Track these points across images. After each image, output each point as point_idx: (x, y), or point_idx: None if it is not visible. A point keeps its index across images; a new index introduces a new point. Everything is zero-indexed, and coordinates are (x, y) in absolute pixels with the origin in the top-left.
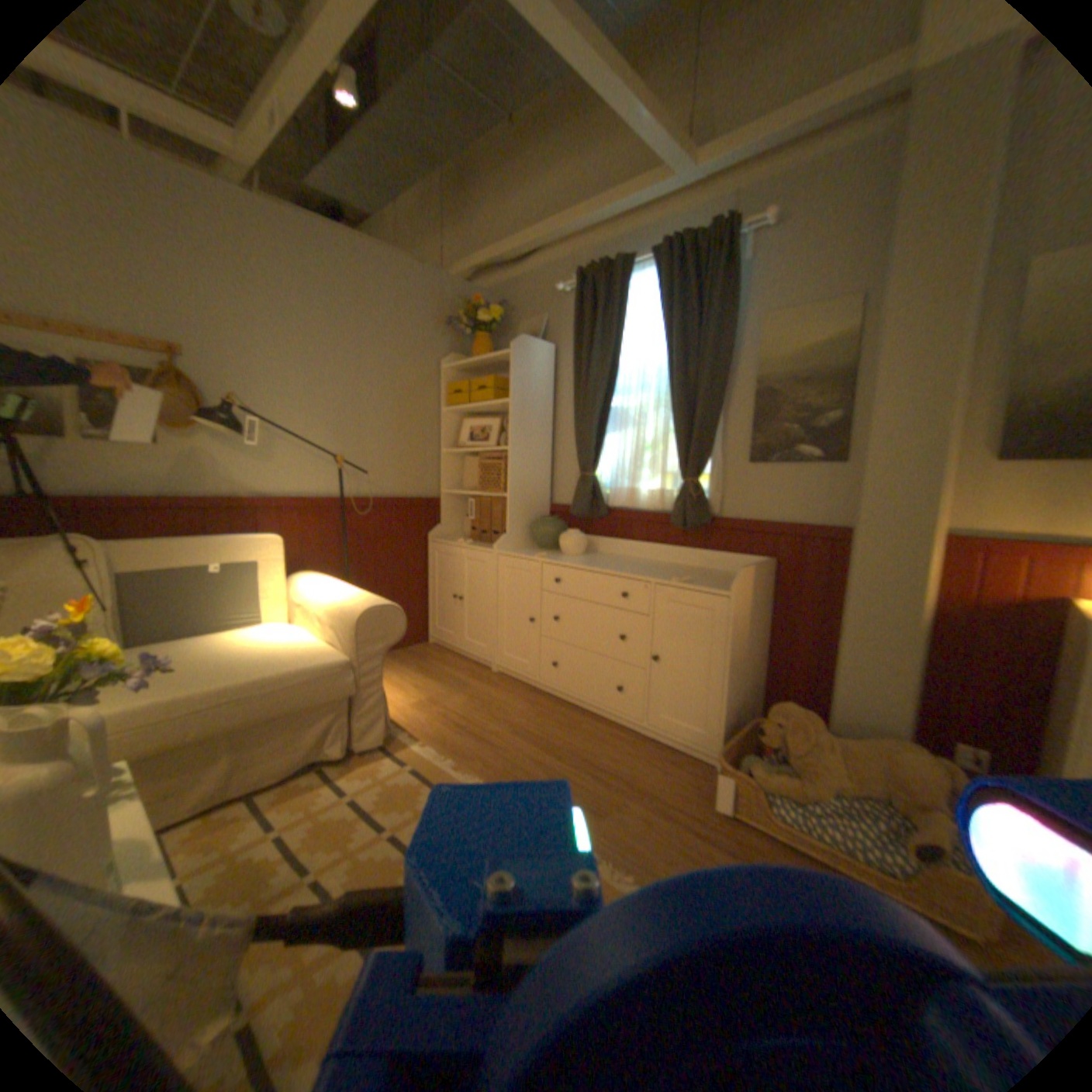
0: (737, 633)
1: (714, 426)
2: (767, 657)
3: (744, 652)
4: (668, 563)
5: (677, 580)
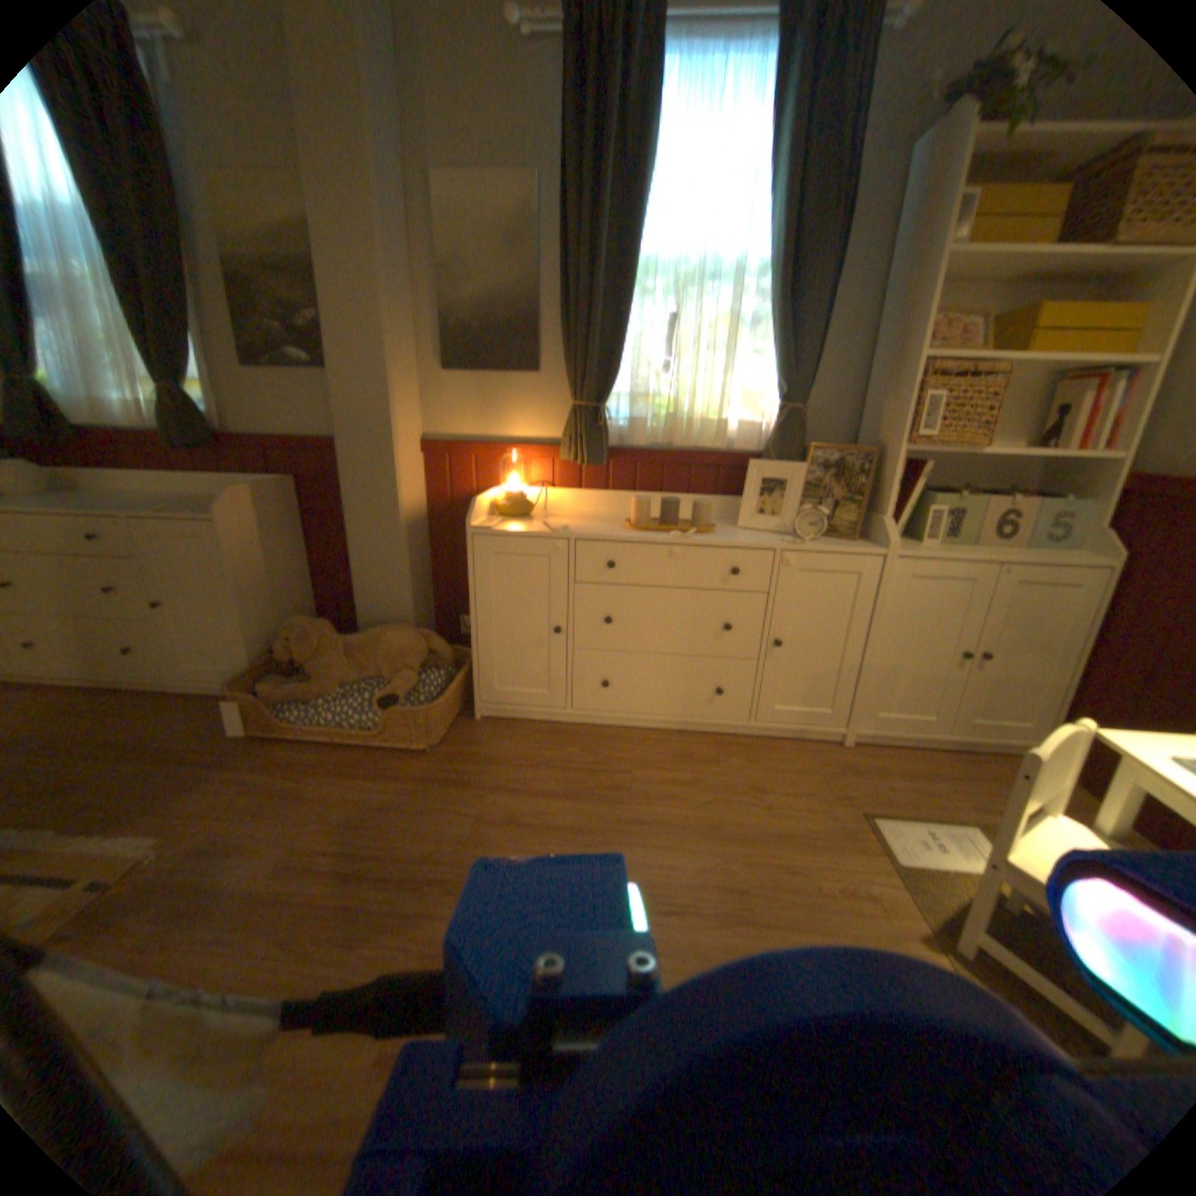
0: (237, 559)
1: (179, 317)
2: (310, 580)
3: (260, 577)
4: (178, 494)
5: (151, 510)
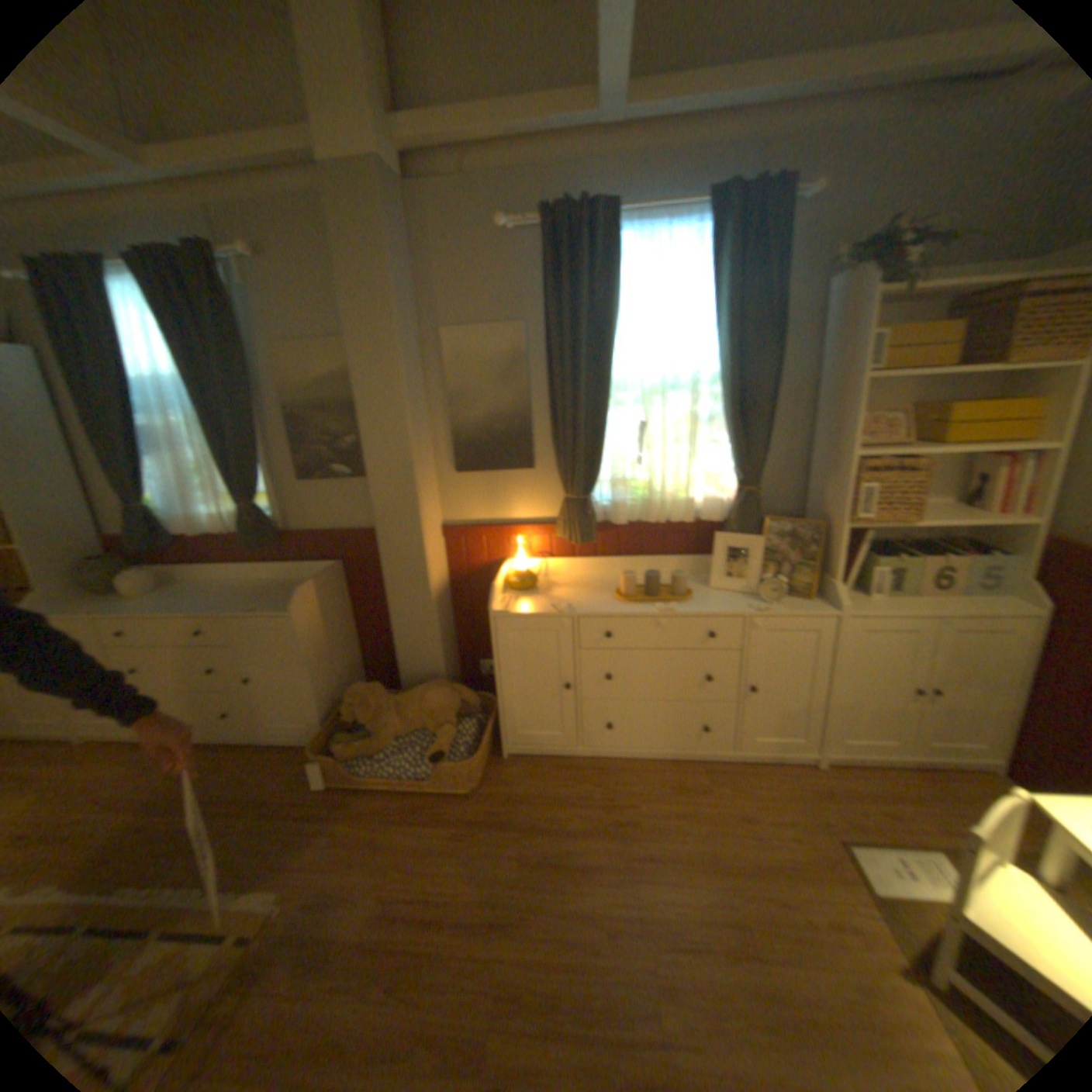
0: (308, 643)
1: (253, 453)
2: (358, 640)
3: (324, 651)
4: (253, 581)
5: (243, 612)
